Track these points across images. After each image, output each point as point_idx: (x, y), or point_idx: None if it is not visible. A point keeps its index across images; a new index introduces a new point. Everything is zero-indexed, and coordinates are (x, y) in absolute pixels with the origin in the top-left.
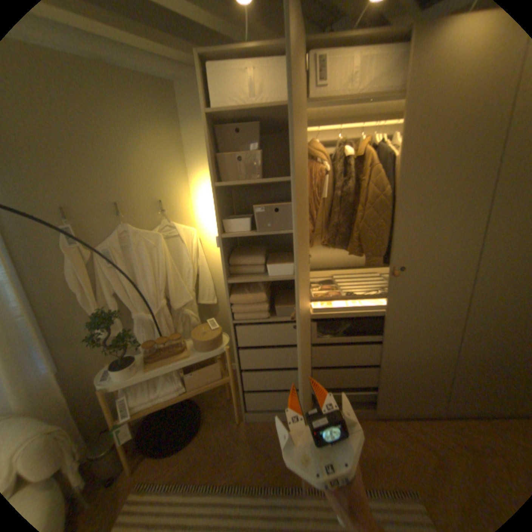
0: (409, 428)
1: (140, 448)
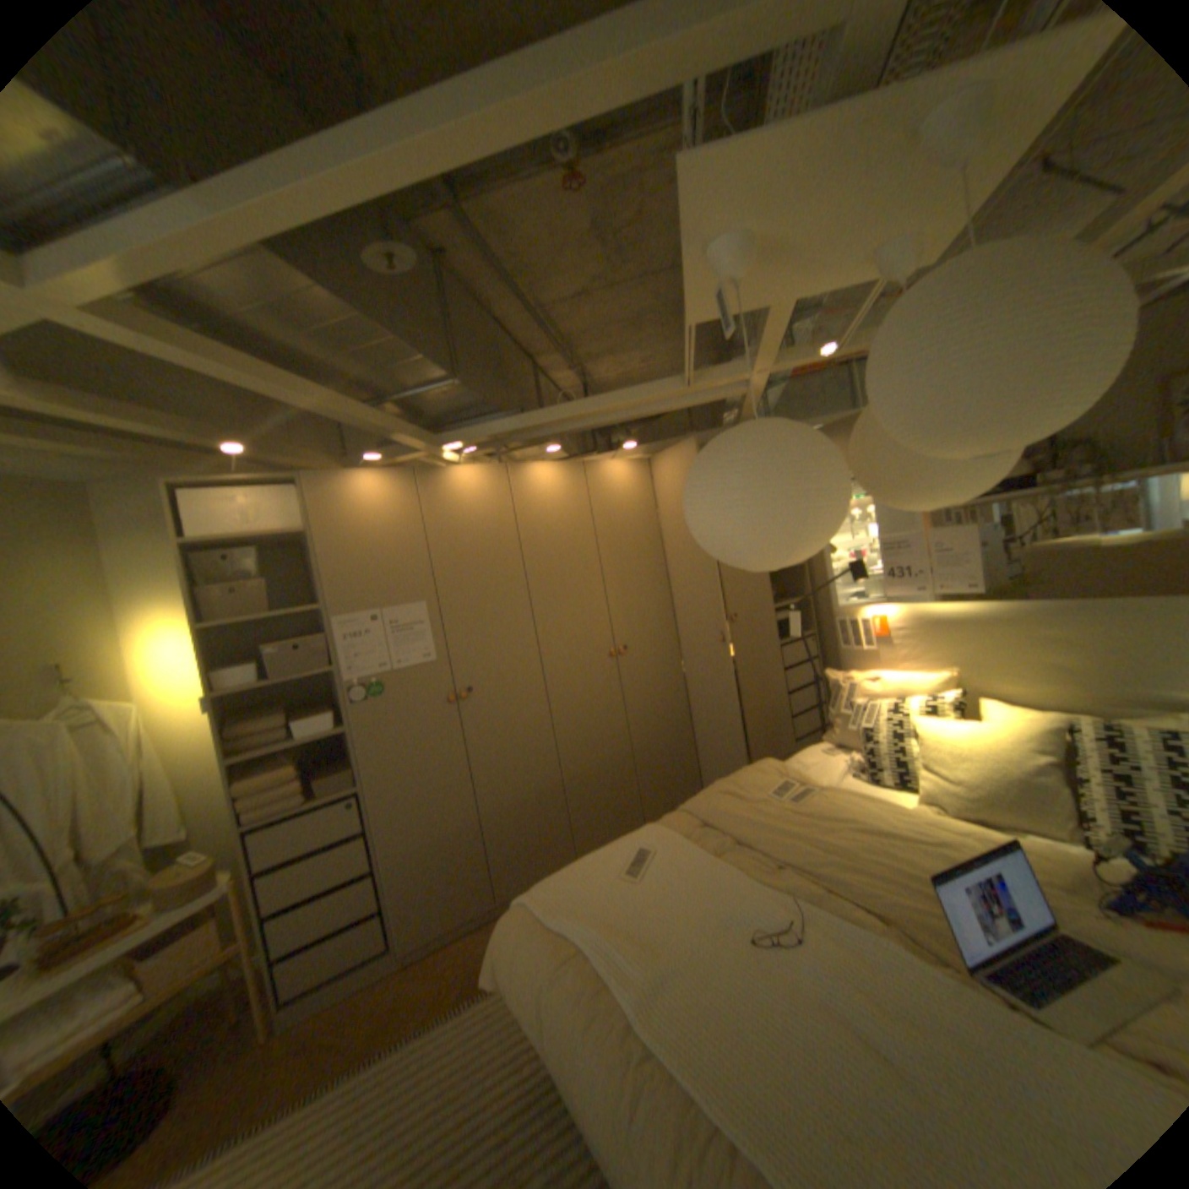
0: None
1: None
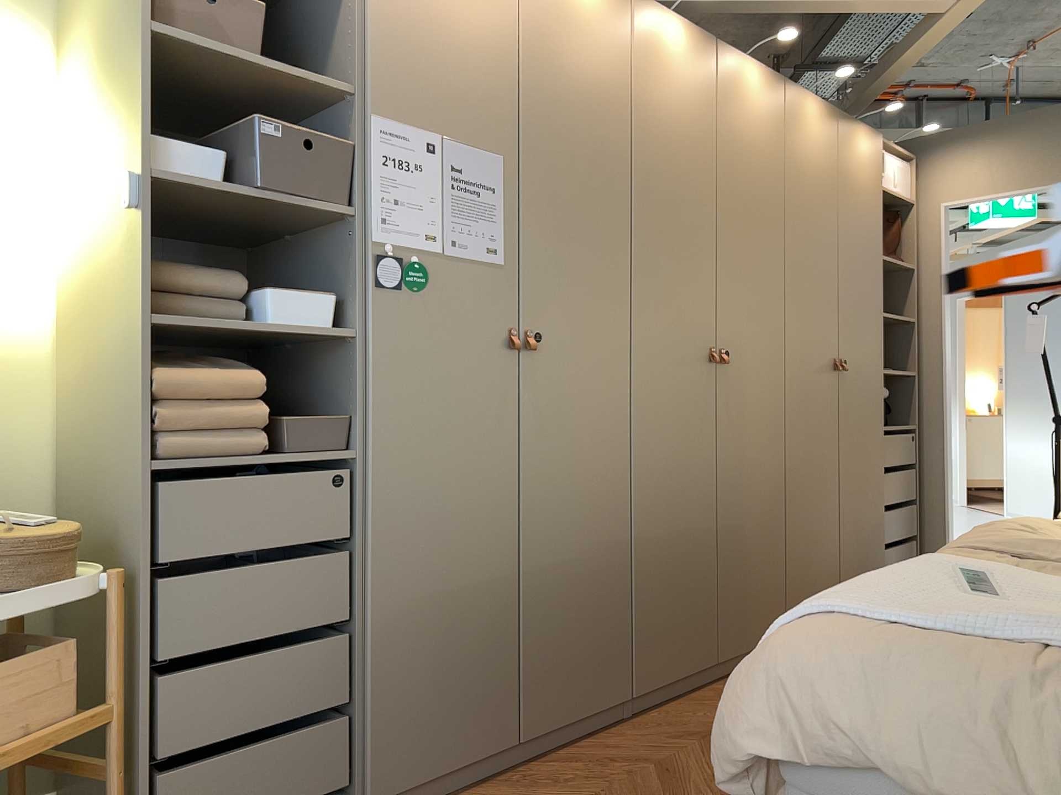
0: (584, 750)
1: None
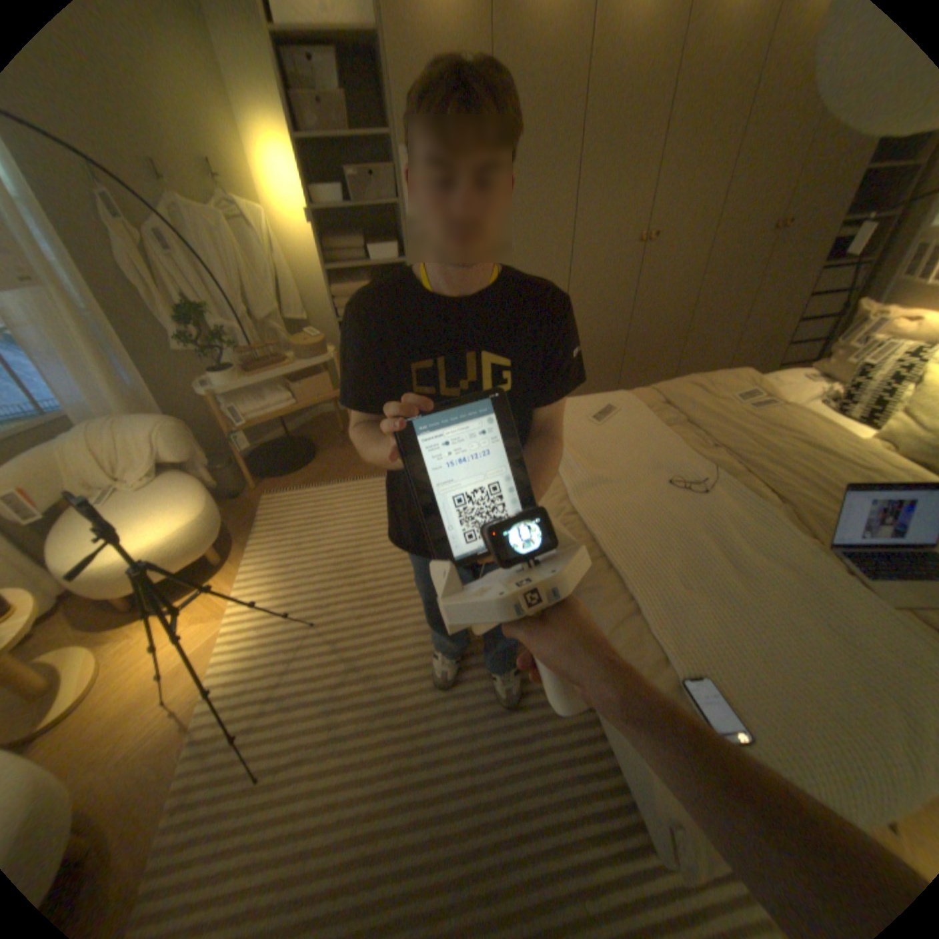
0: None
1: (254, 475)
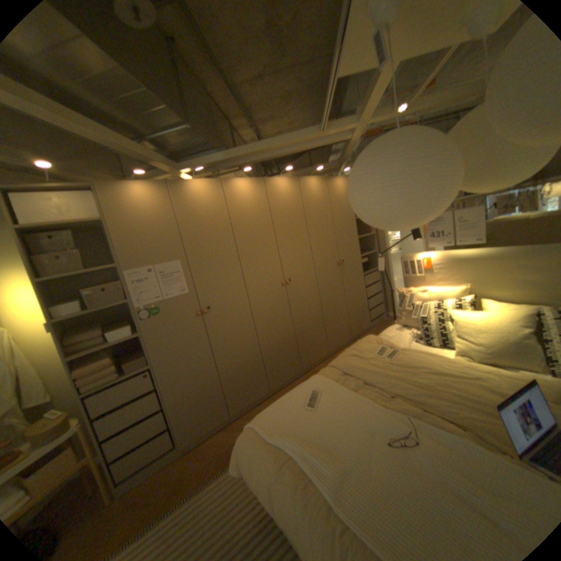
0: (252, 414)
1: None
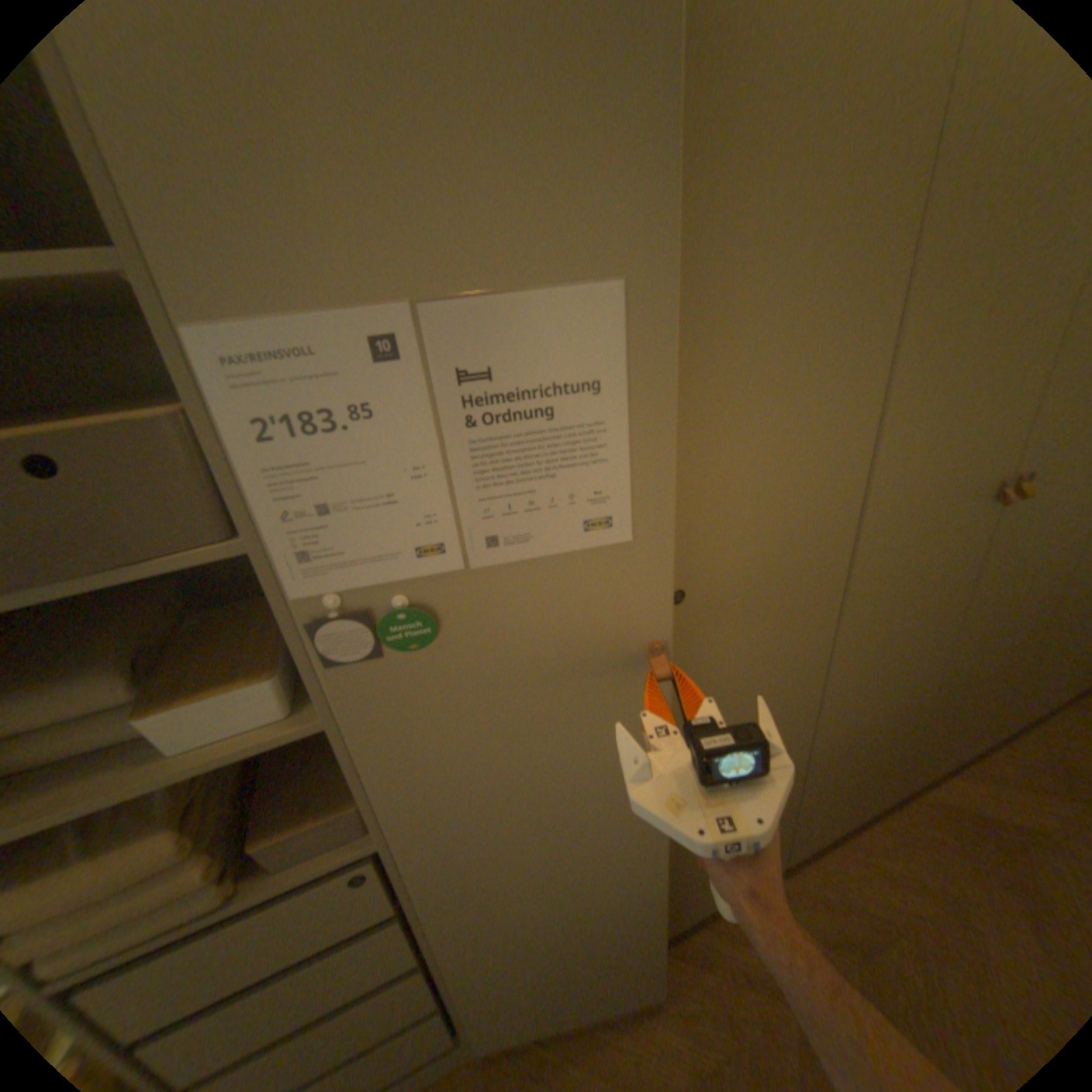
0: (722, 942)
1: None
